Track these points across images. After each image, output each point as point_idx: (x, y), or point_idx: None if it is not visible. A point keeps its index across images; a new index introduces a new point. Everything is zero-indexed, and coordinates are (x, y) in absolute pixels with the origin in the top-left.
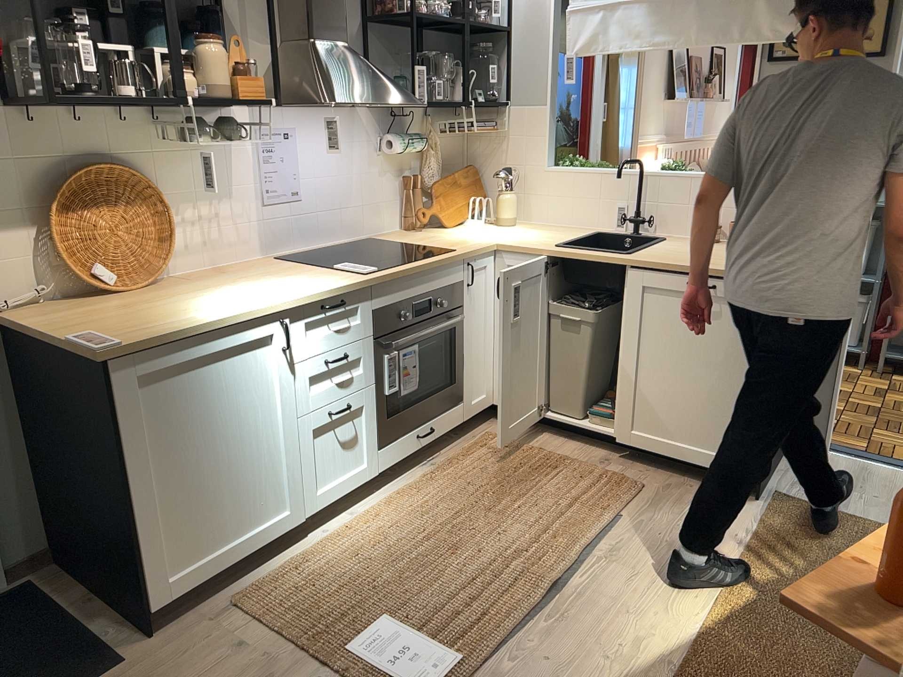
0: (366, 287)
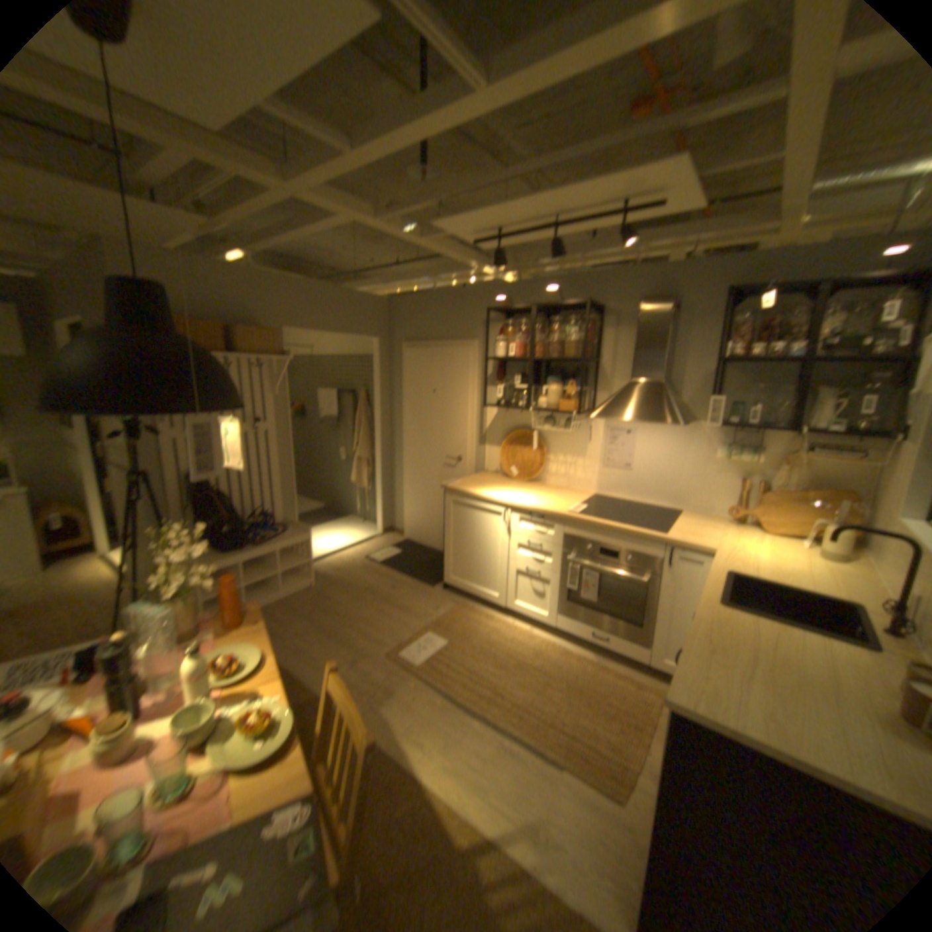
0: (558, 518)
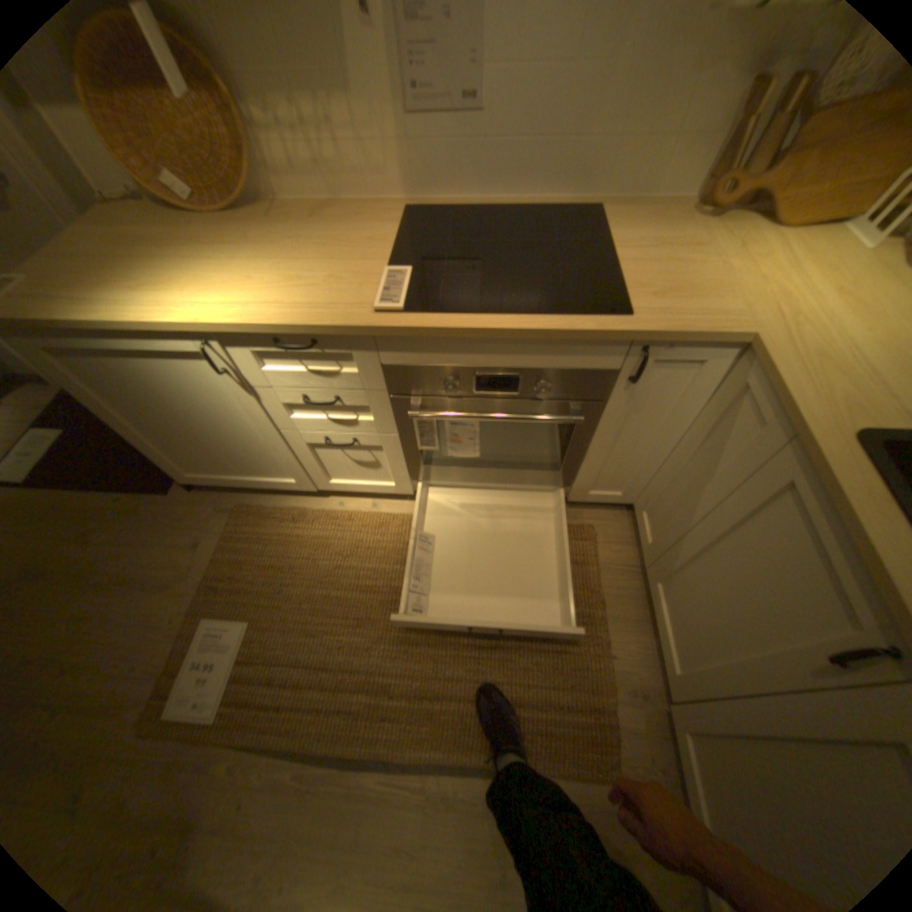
0: (357, 333)
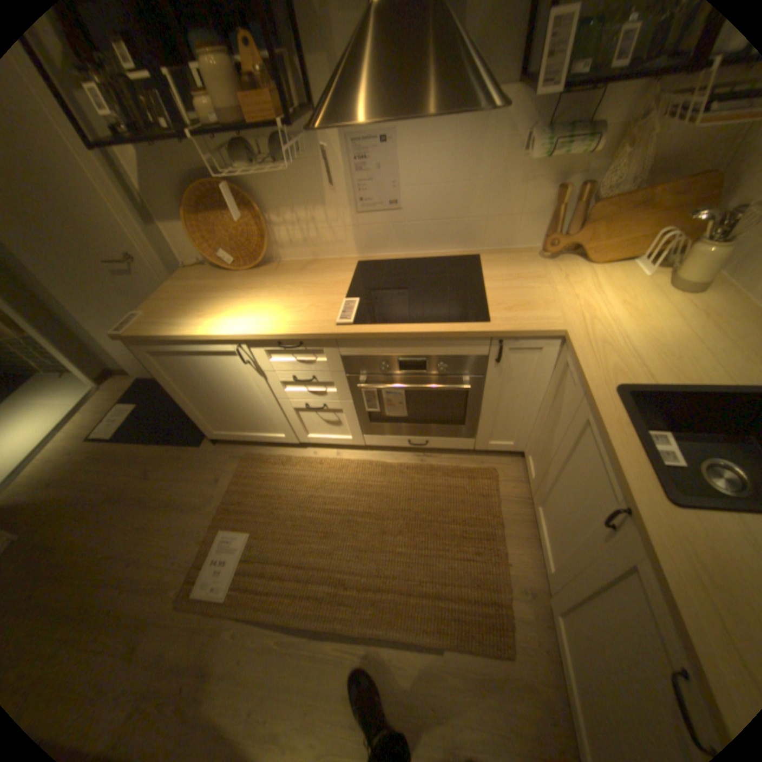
0: (326, 337)
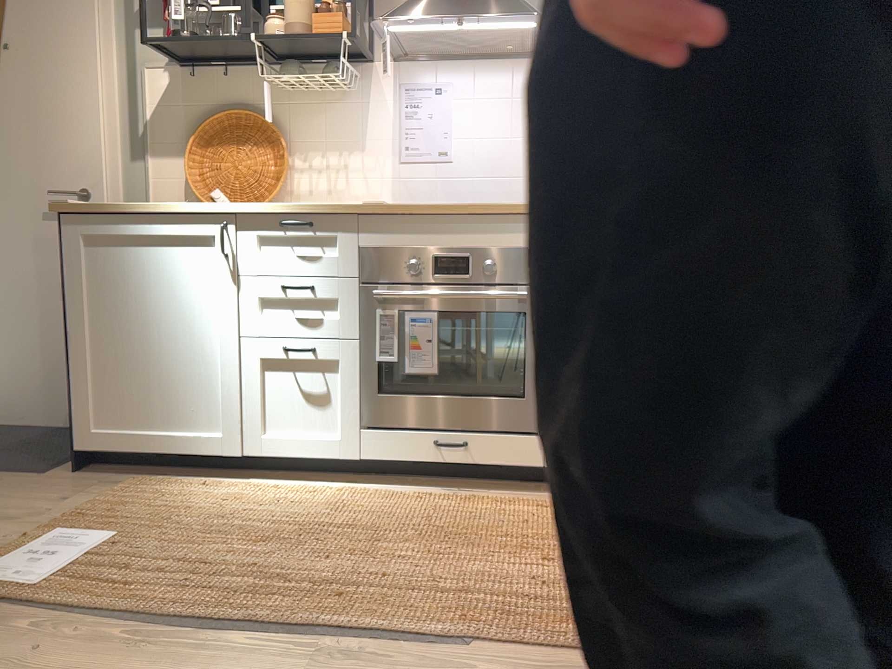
0: (347, 215)
